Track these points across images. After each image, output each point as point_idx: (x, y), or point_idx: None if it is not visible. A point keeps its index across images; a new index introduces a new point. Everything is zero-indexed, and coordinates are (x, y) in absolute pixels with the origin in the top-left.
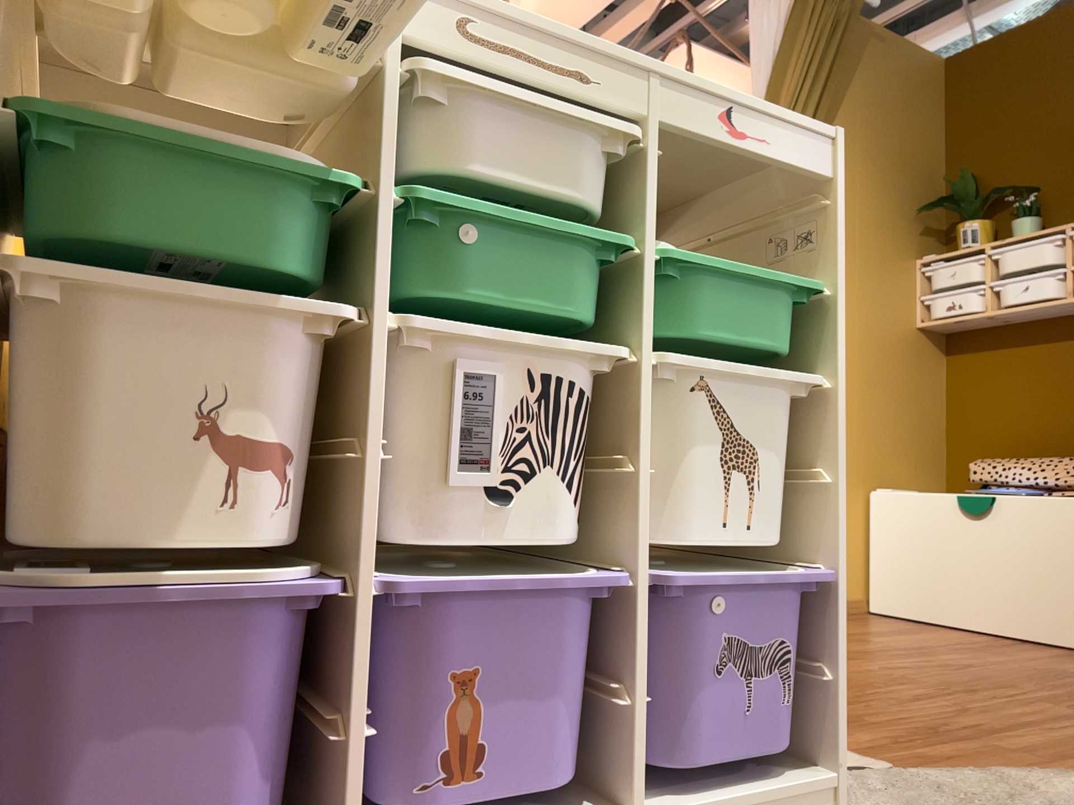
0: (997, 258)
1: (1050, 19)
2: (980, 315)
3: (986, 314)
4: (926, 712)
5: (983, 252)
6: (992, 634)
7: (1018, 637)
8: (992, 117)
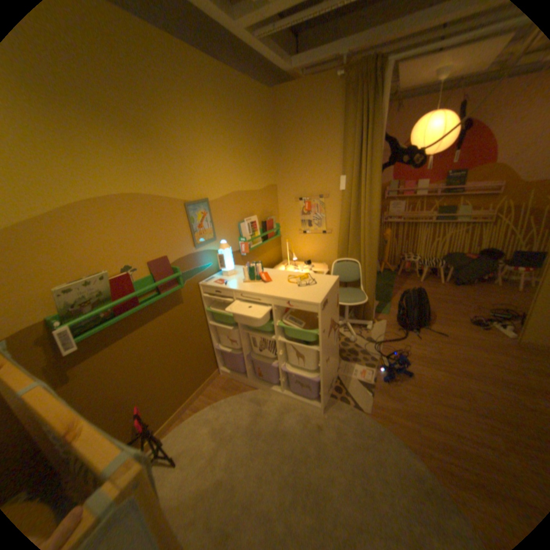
0: None
1: None
2: None
3: None
4: (432, 415)
5: None
6: None
7: None
8: None
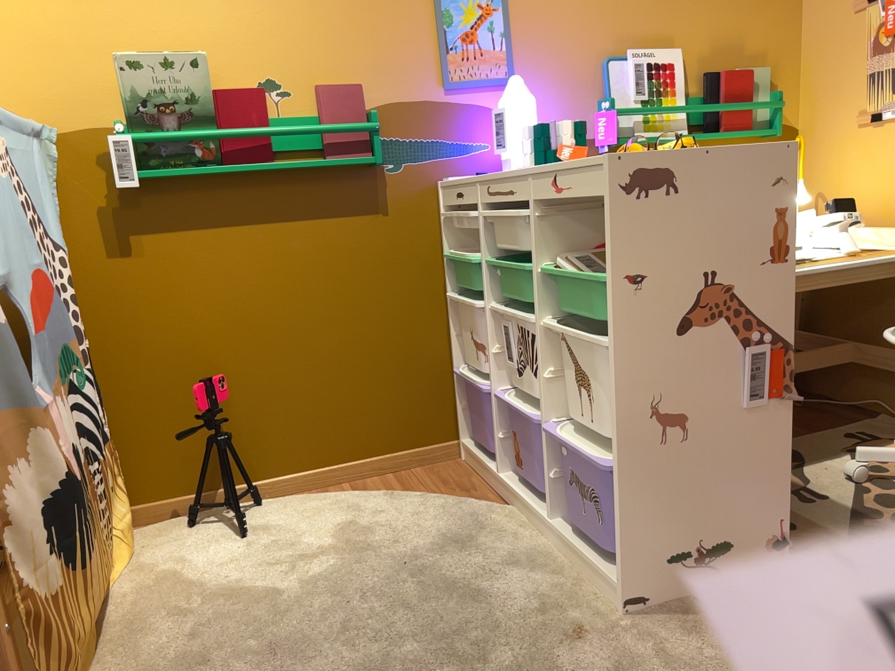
0: None
1: None
2: None
3: None
4: None
5: None
6: None
7: None
8: None
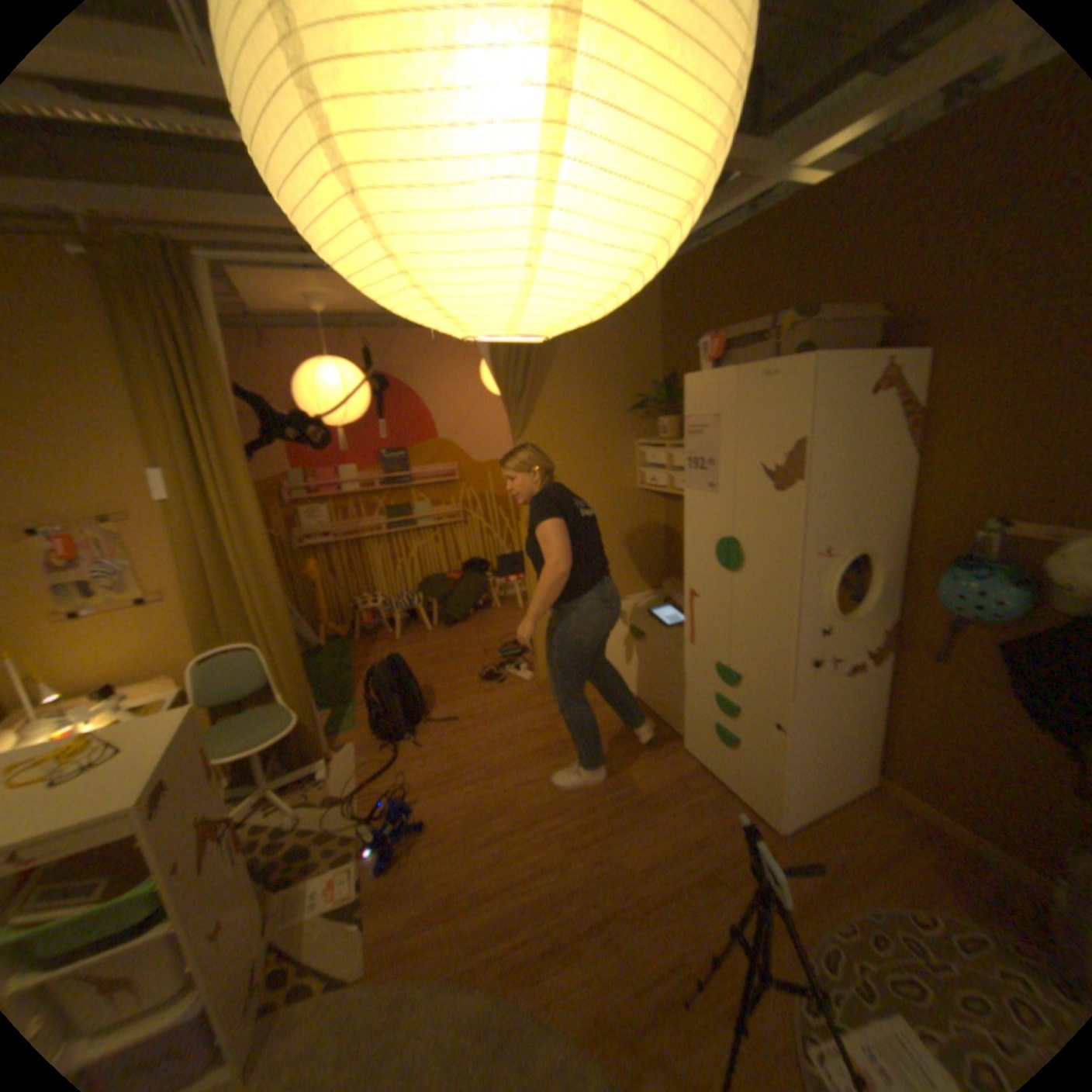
0: (677, 453)
1: (723, 237)
2: (668, 492)
3: (671, 493)
4: (467, 881)
5: (671, 445)
6: (648, 710)
7: (657, 717)
8: (690, 322)
